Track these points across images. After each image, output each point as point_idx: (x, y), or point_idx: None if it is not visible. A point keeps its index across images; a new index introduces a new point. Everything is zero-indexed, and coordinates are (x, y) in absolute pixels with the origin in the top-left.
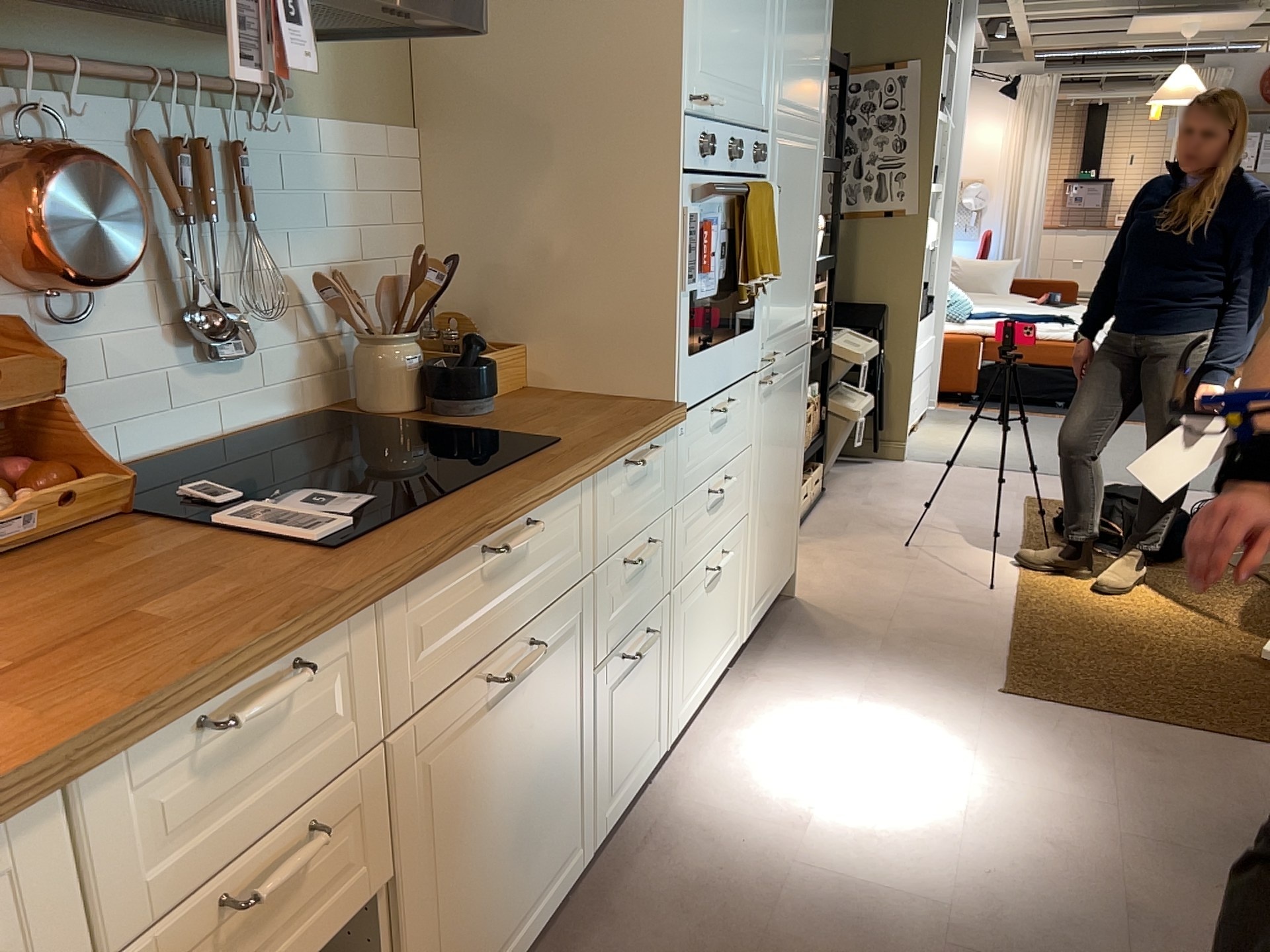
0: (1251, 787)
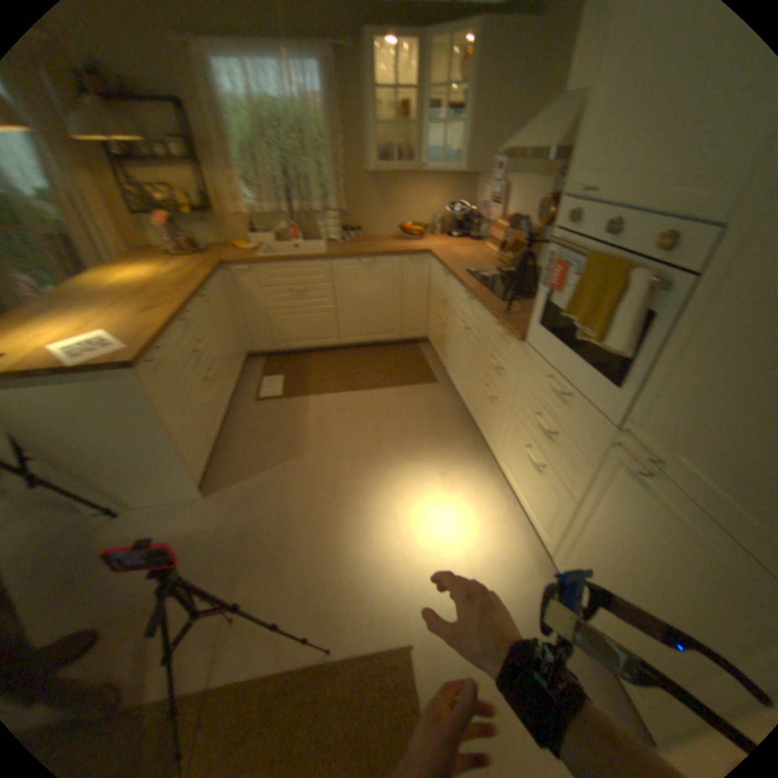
0: (268, 614)
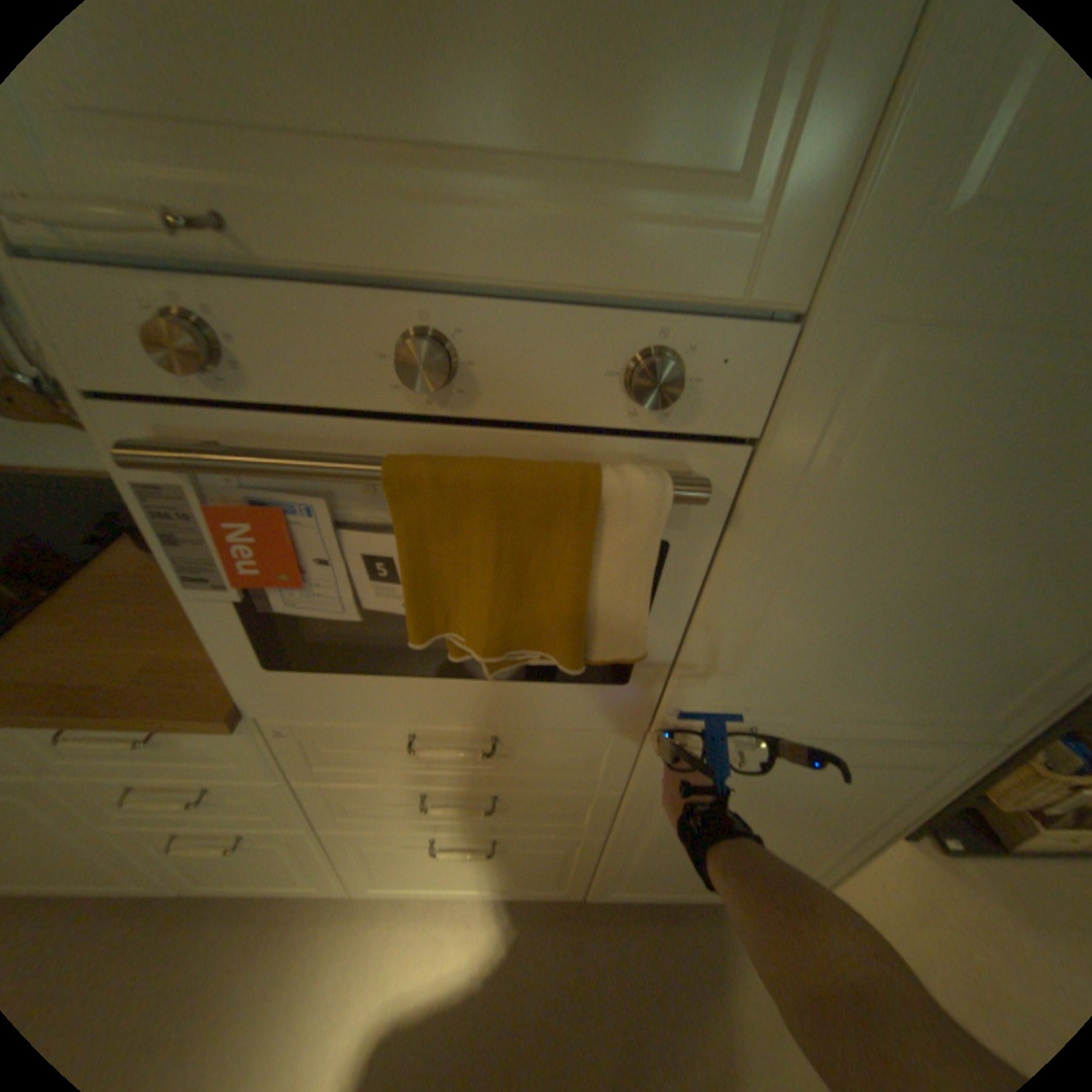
0: None
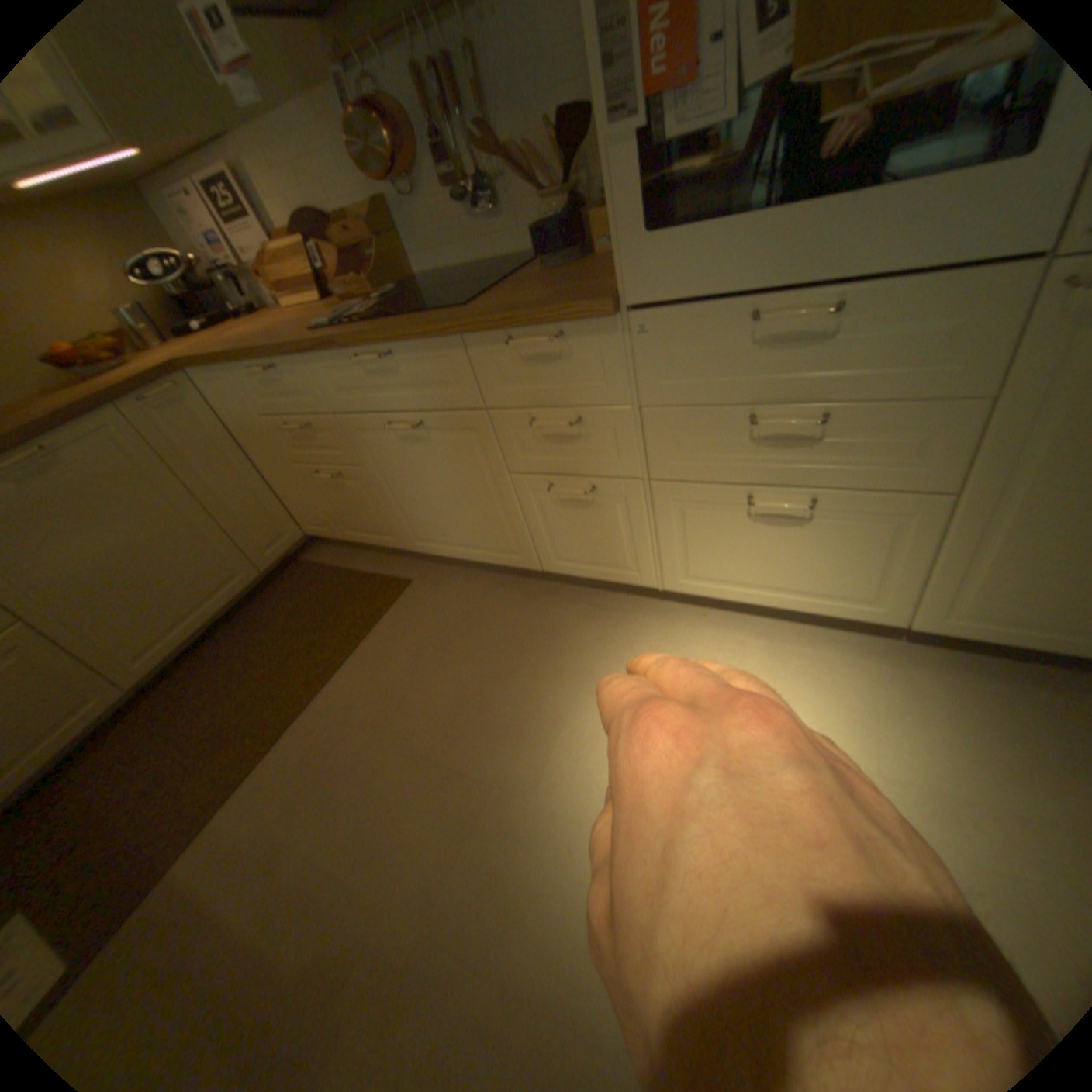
0: None
